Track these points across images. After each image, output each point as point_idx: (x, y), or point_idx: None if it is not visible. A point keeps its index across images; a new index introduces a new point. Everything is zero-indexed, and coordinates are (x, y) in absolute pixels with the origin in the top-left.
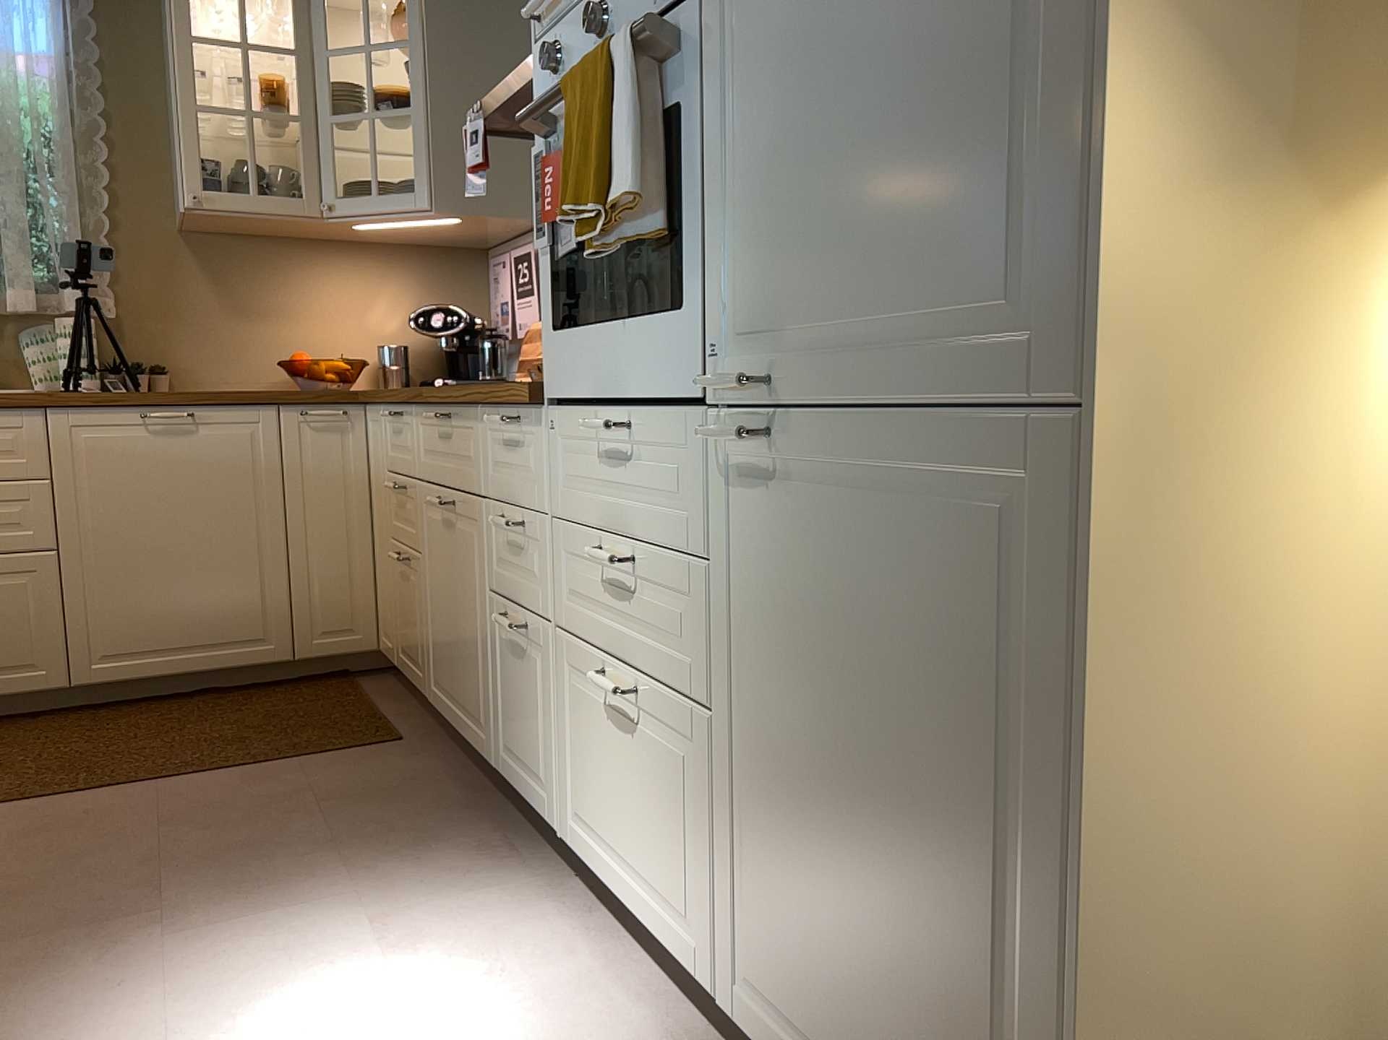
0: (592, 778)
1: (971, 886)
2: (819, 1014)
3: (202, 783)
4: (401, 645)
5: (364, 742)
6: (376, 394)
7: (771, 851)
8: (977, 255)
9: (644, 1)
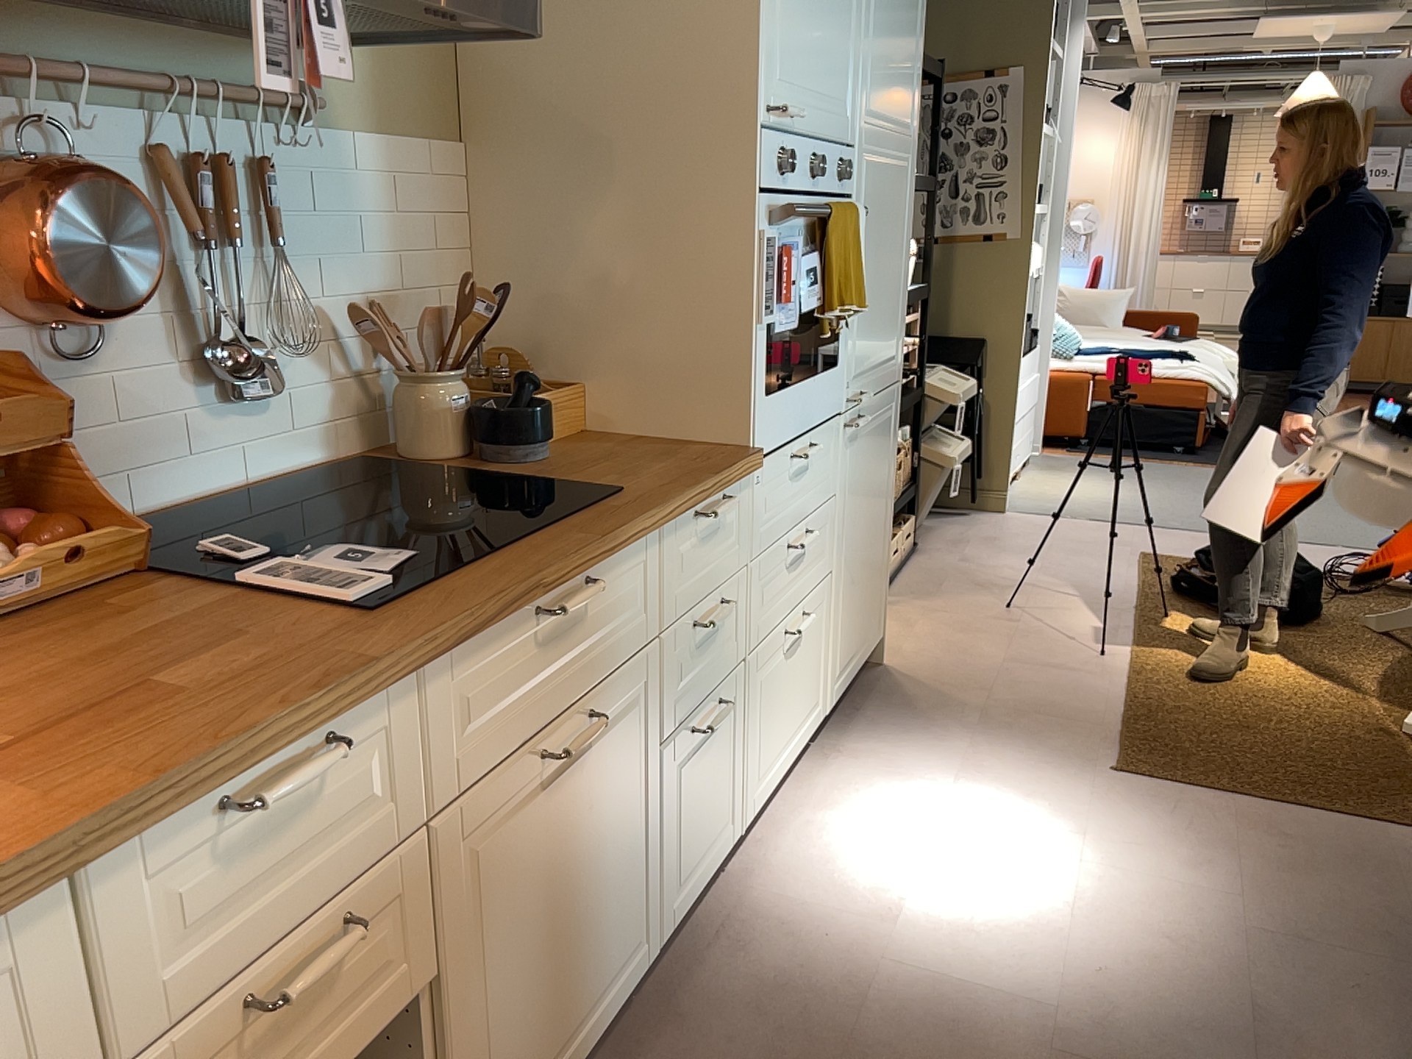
0: (770, 725)
1: (880, 530)
2: (853, 640)
3: None
4: None
5: None
6: (110, 825)
7: (846, 600)
8: (892, 339)
9: (832, 178)
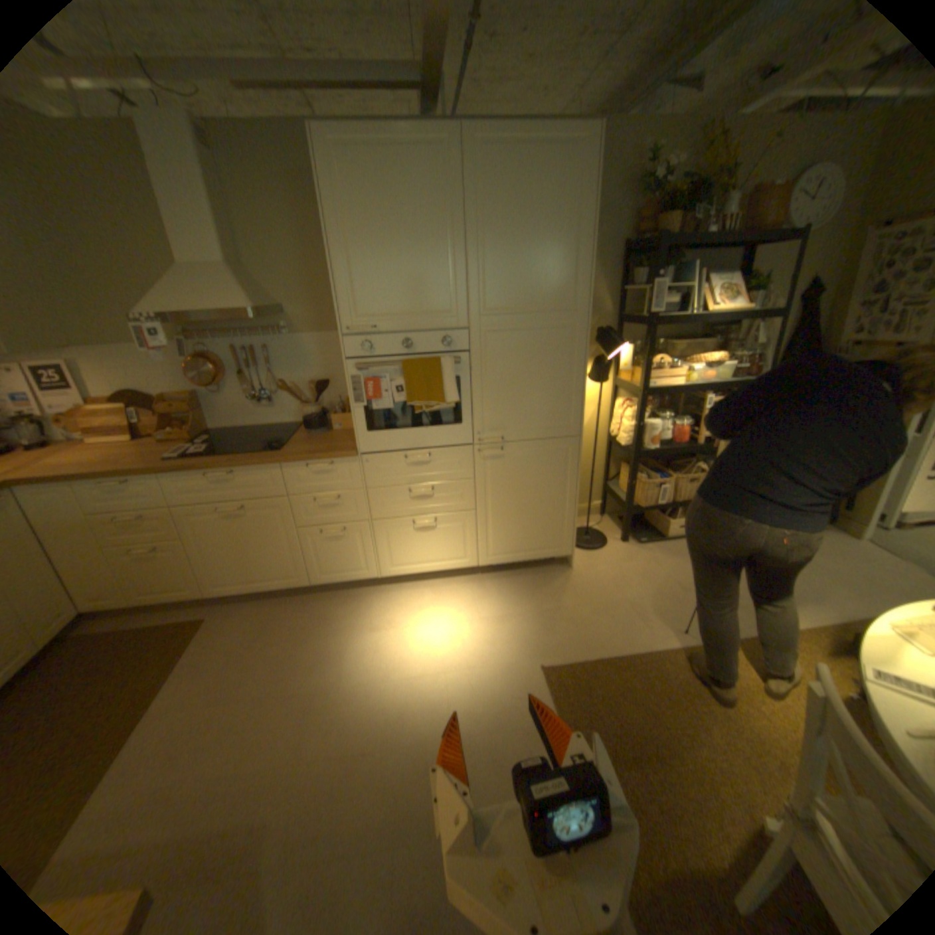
0: (402, 550)
1: (551, 505)
2: (512, 545)
3: (167, 695)
4: (141, 592)
5: (188, 633)
6: (68, 478)
7: (496, 526)
8: (554, 415)
9: (431, 346)
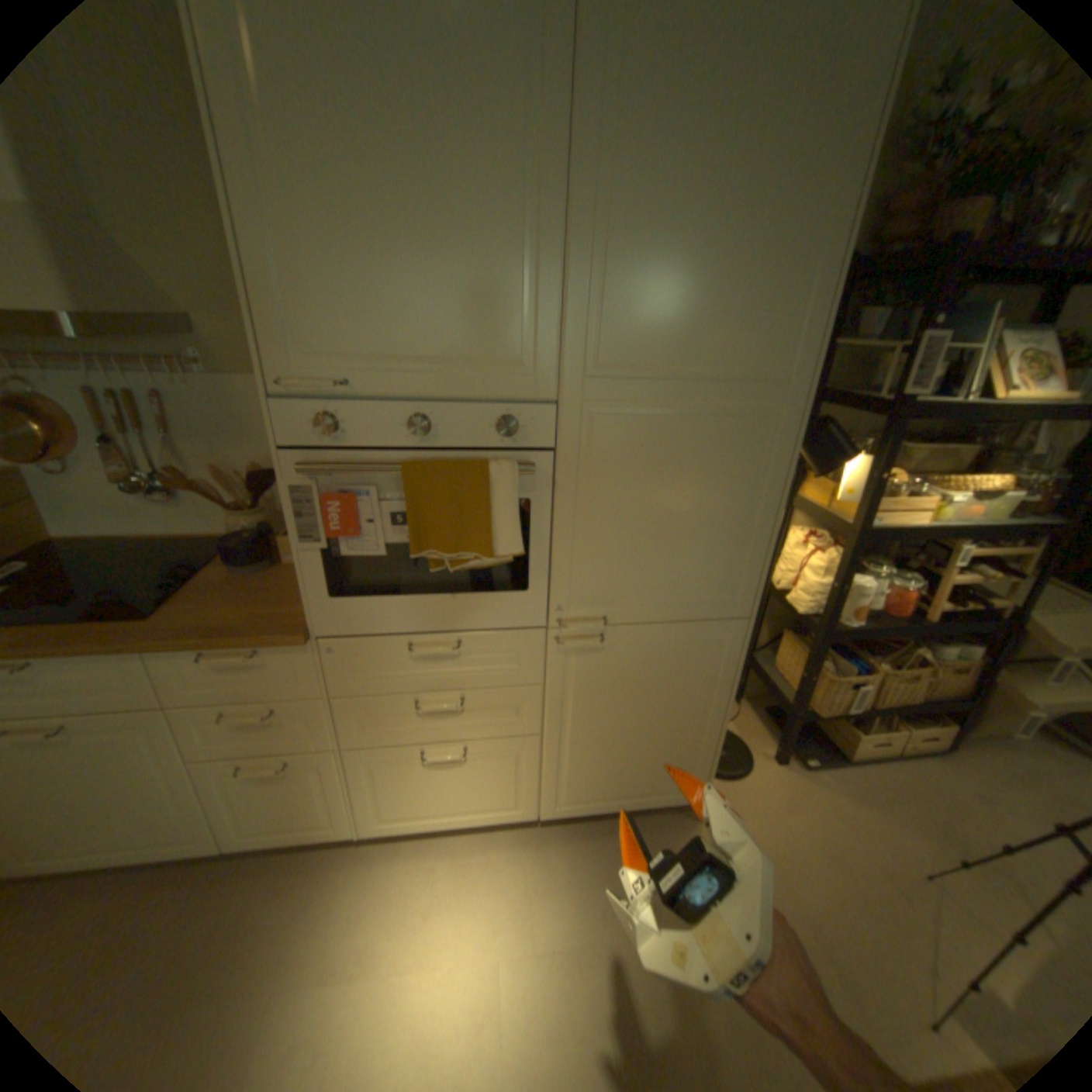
0: (400, 798)
1: (681, 729)
2: (604, 790)
3: None
4: None
5: None
6: None
7: (578, 761)
8: (711, 581)
9: (475, 433)
